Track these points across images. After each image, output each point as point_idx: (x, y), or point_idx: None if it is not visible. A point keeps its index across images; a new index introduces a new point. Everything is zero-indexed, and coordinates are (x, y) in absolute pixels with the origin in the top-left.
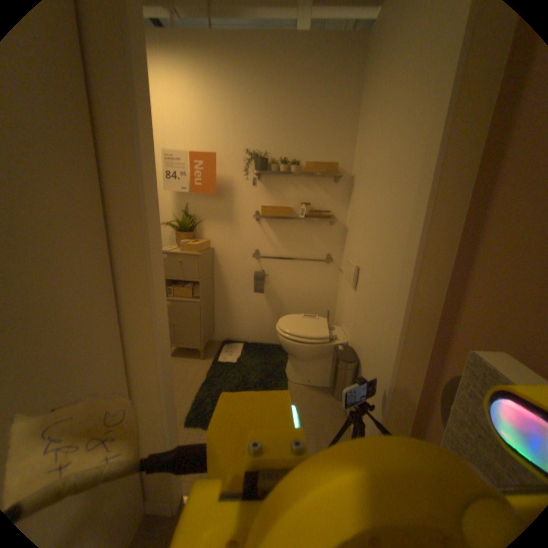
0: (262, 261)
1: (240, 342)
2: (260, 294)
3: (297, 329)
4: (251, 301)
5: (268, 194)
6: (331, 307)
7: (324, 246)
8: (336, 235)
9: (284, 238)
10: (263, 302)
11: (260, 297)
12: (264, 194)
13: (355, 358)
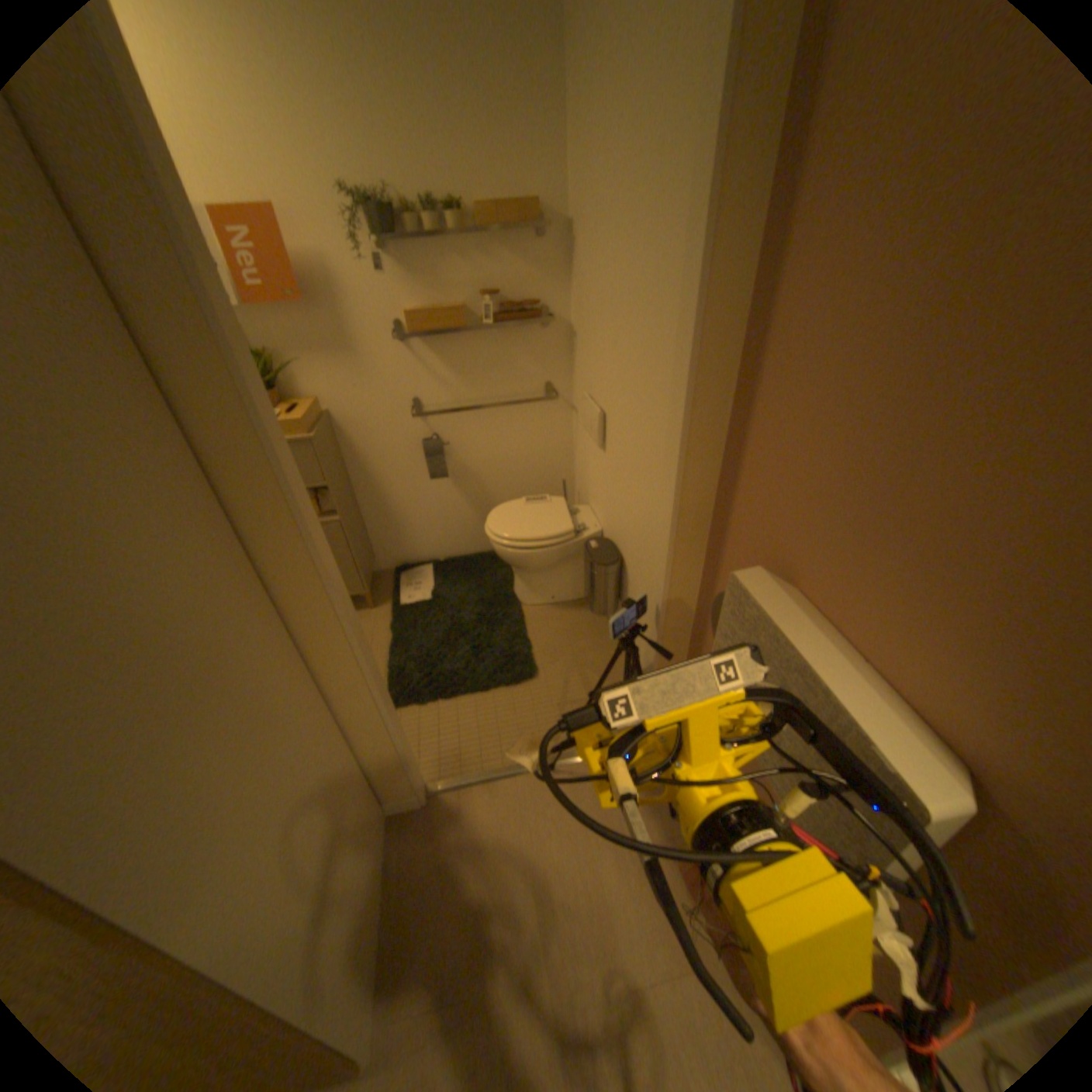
0: (429, 420)
1: (426, 566)
2: (440, 481)
3: (521, 532)
4: (427, 495)
5: (409, 286)
6: (565, 475)
7: (538, 373)
8: (554, 349)
9: (461, 370)
10: (449, 492)
11: (442, 485)
12: (403, 286)
13: (614, 558)
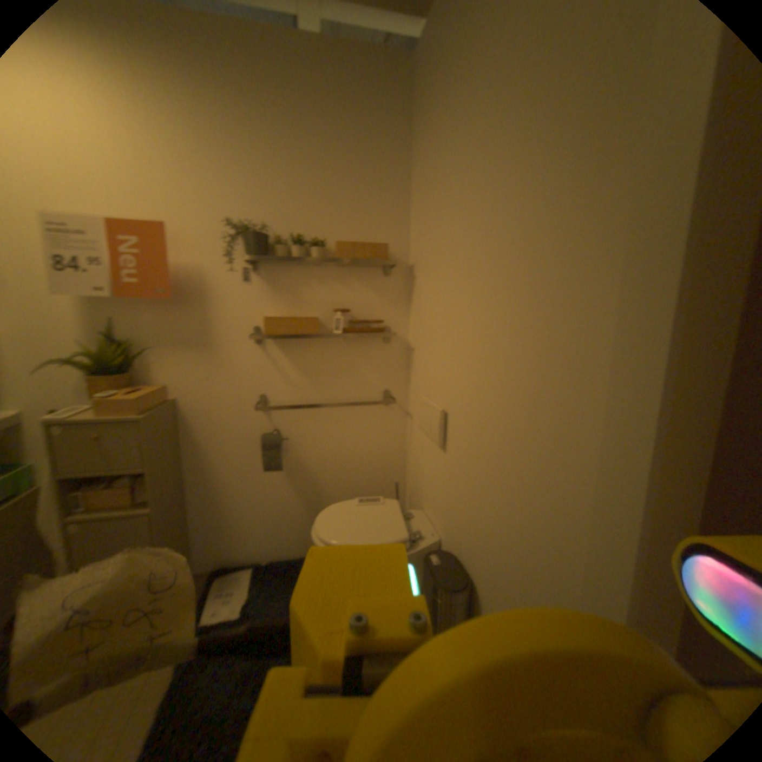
0: (272, 414)
1: (245, 569)
2: (274, 474)
3: (352, 535)
4: (259, 488)
5: (272, 298)
6: (398, 474)
7: (378, 378)
8: (393, 359)
9: (309, 371)
10: (282, 486)
11: (276, 478)
12: (266, 298)
13: (464, 578)
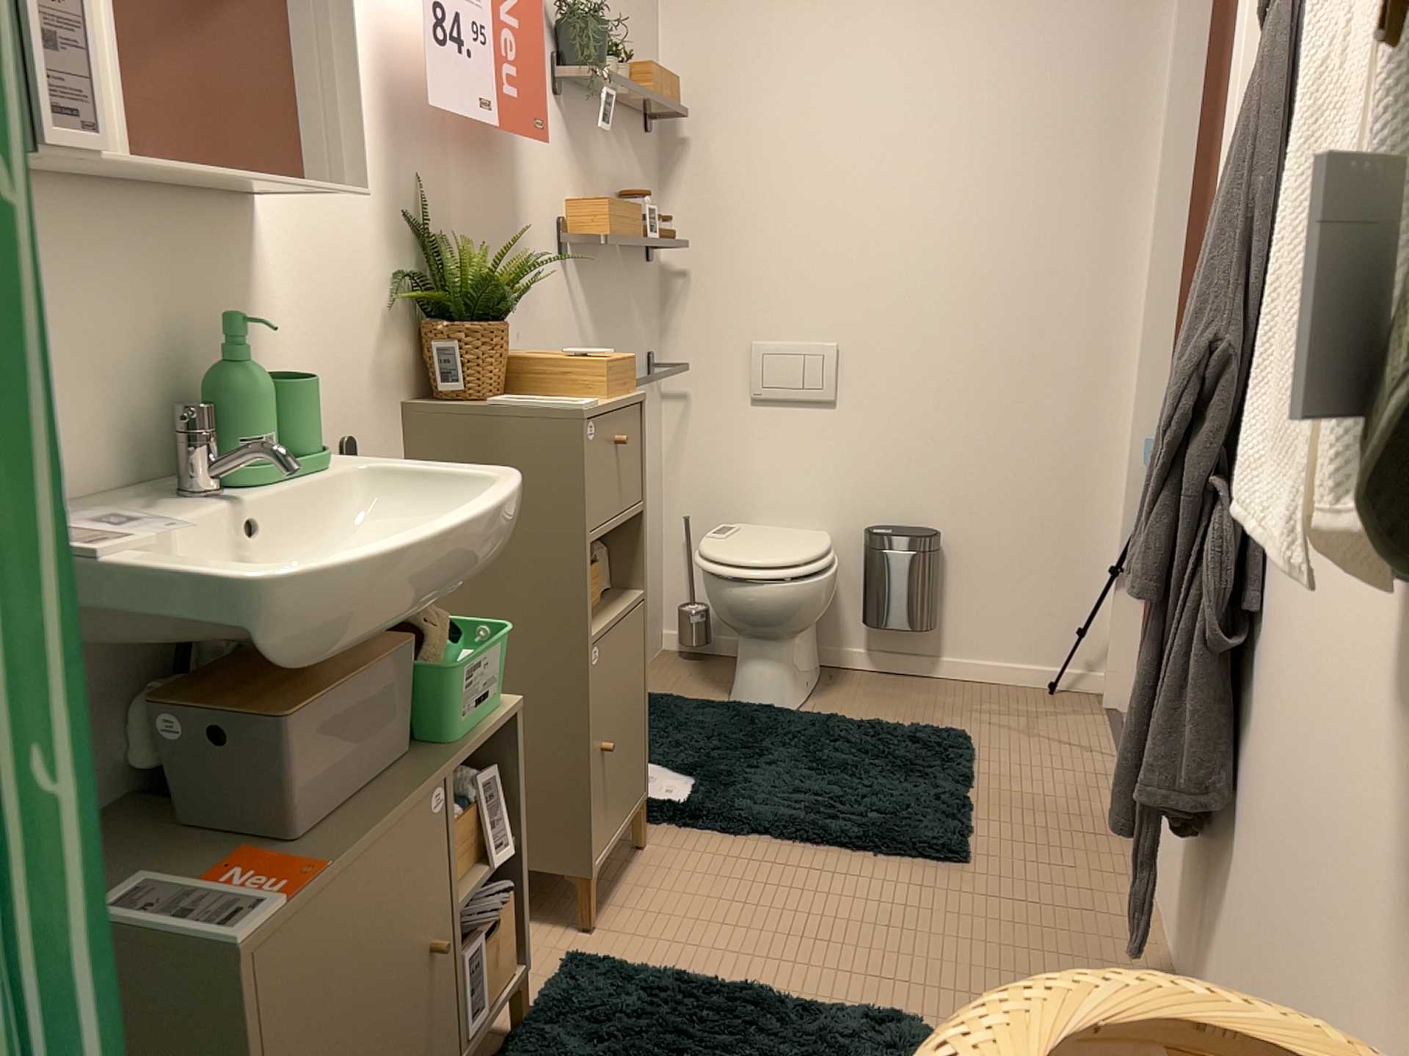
0: None
1: None
2: None
3: (800, 551)
4: None
5: (572, 166)
6: (659, 517)
7: (644, 335)
8: (653, 298)
9: (600, 321)
10: None
11: None
12: (568, 164)
13: (922, 529)
